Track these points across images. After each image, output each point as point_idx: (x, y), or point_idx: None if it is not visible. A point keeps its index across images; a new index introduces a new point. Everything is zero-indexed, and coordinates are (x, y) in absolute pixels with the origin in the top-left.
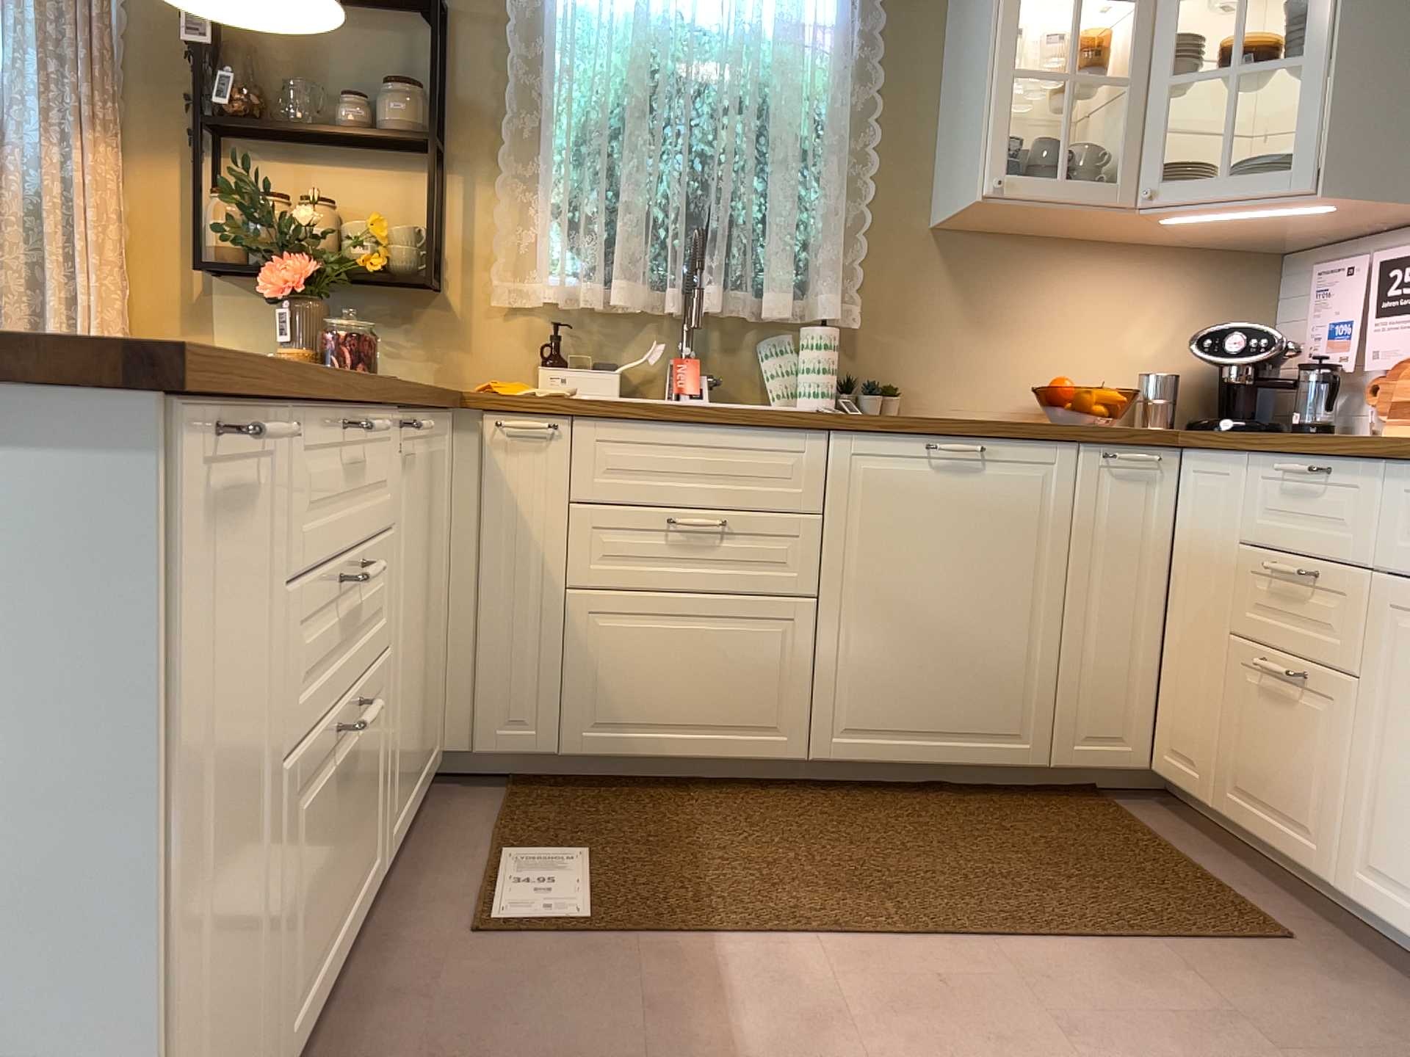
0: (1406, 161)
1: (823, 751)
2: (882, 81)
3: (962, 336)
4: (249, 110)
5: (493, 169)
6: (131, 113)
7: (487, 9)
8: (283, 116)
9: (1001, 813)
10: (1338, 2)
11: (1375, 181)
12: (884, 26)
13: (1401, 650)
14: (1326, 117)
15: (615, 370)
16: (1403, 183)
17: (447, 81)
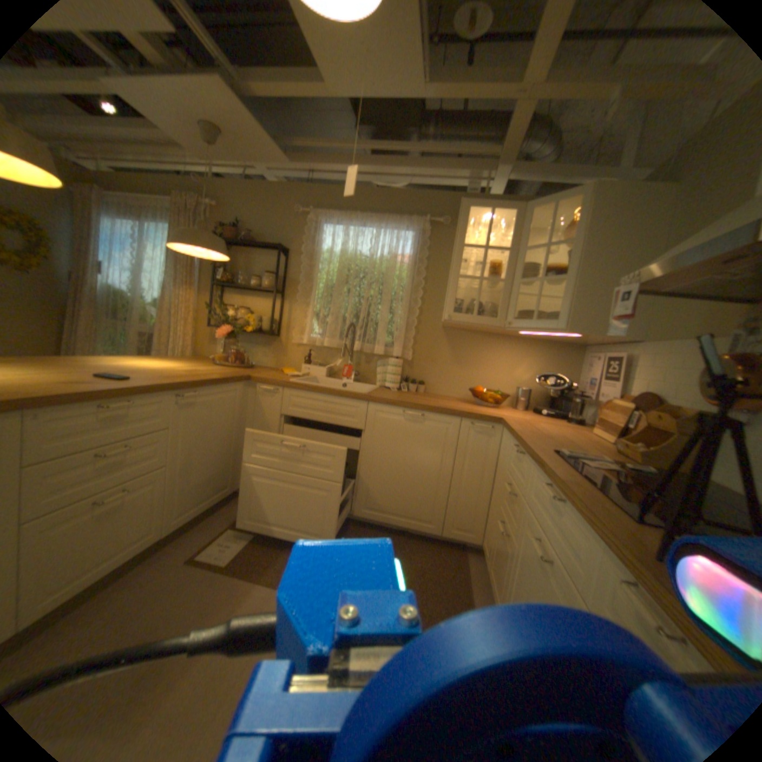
0: (609, 320)
1: (357, 513)
2: (428, 275)
3: (450, 367)
4: (226, 280)
5: (297, 300)
6: (200, 279)
7: (300, 249)
8: (240, 281)
9: (416, 551)
10: (584, 254)
11: (594, 328)
12: (430, 256)
13: (526, 542)
14: (574, 300)
15: (325, 368)
16: (607, 329)
17: (286, 272)
